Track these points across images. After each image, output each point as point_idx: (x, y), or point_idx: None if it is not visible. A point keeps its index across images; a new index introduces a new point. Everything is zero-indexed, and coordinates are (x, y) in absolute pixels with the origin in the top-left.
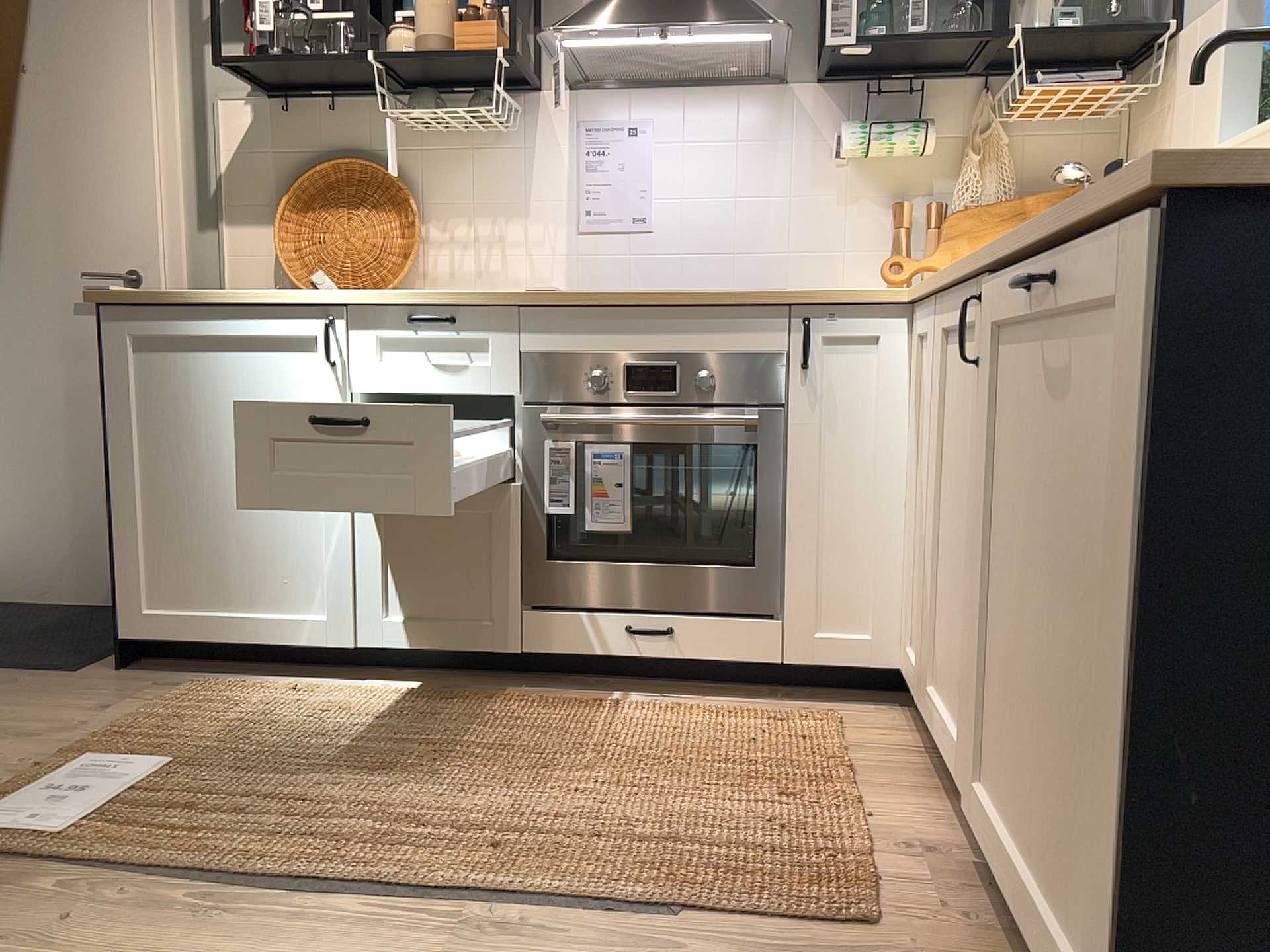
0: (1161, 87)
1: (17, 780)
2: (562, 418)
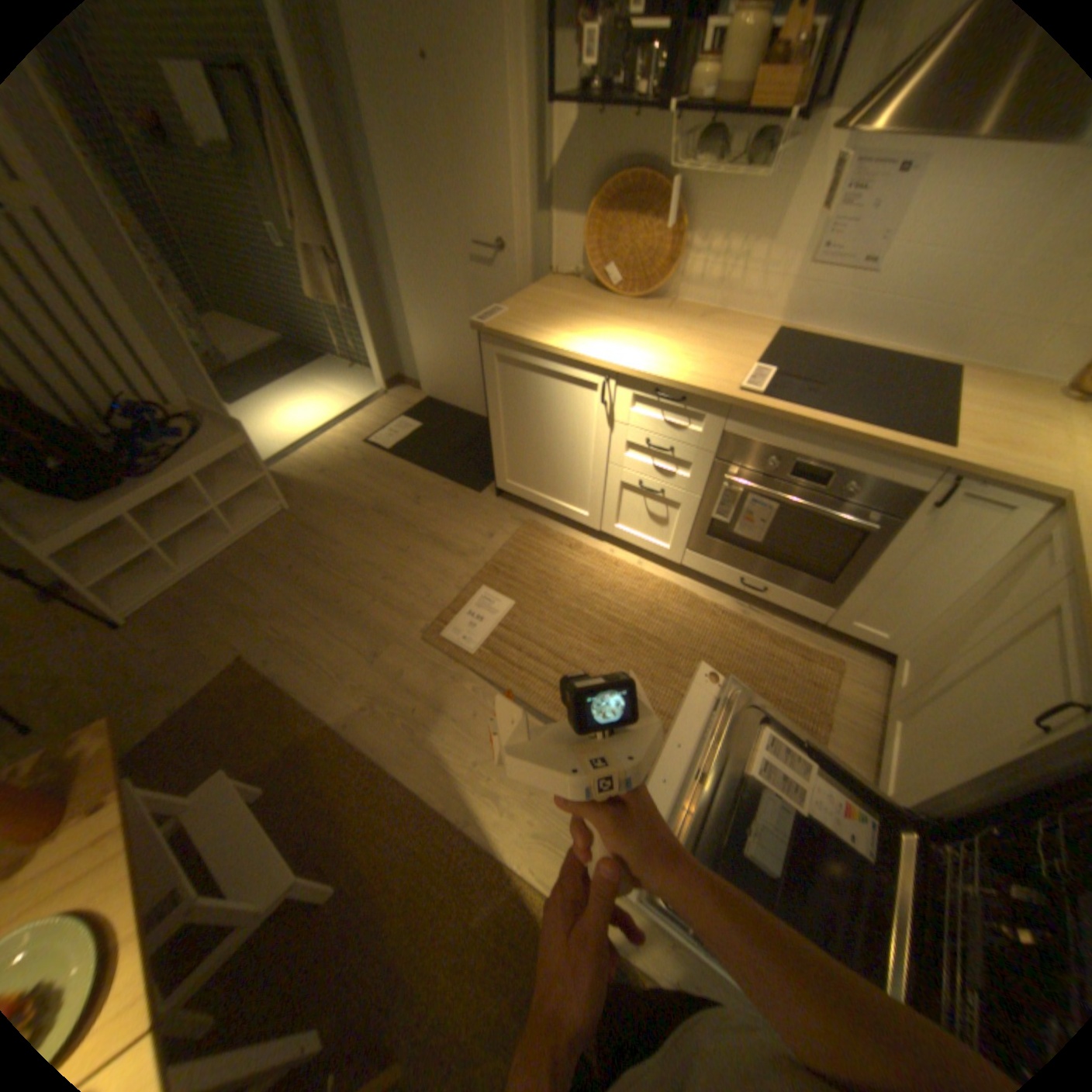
0: None
1: (457, 593)
2: (737, 483)
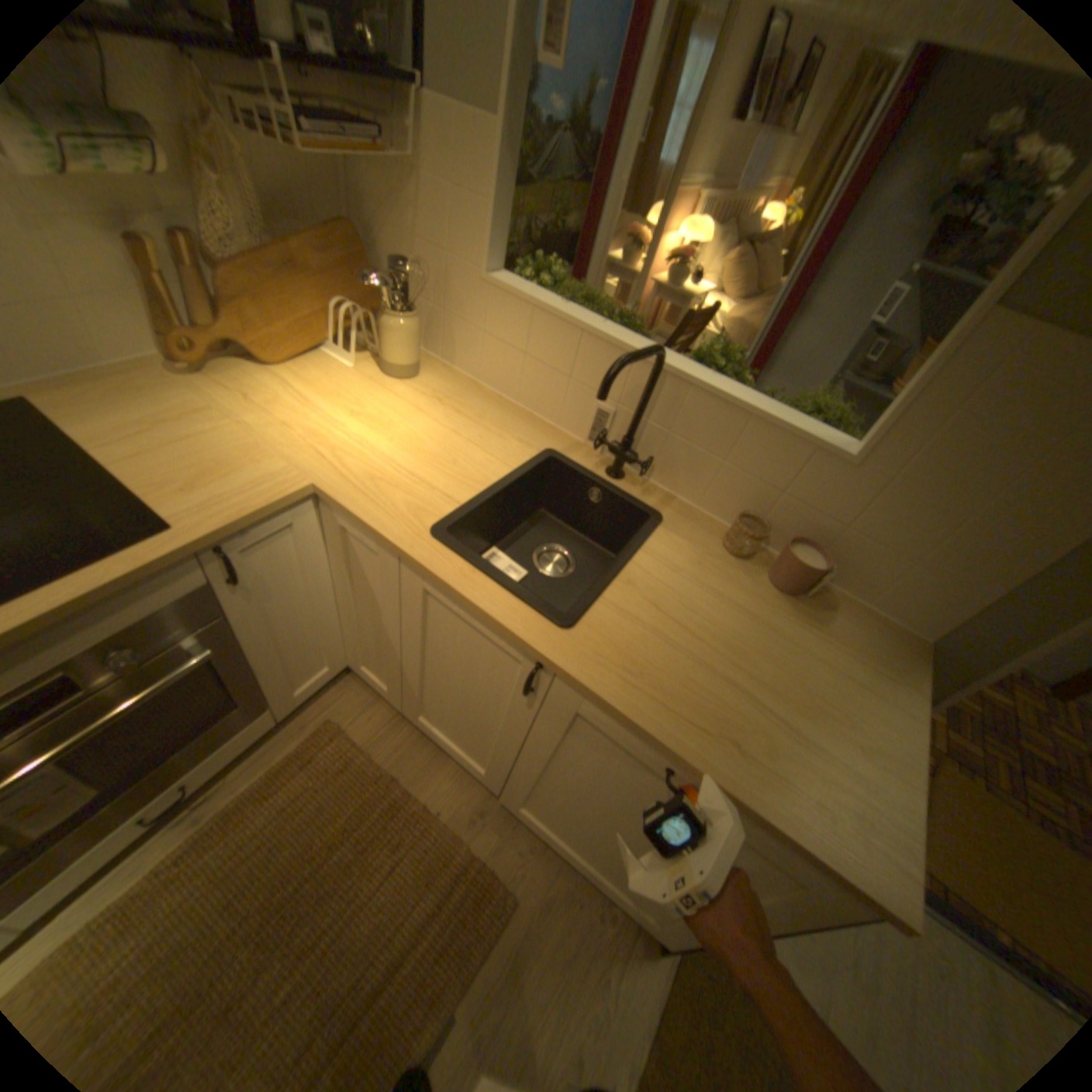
0: (403, 135)
1: None
2: None
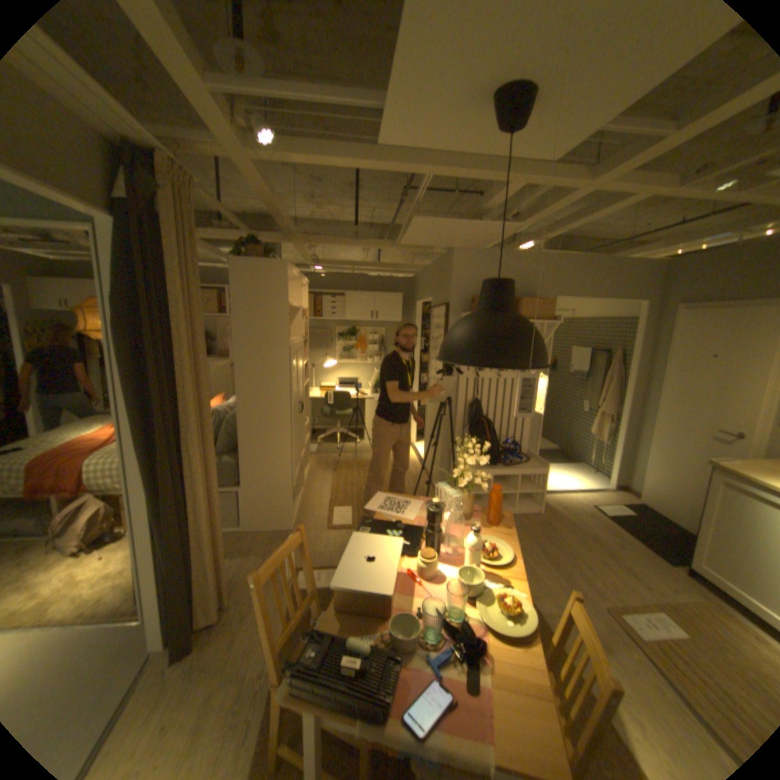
0: None
1: (641, 605)
2: None
